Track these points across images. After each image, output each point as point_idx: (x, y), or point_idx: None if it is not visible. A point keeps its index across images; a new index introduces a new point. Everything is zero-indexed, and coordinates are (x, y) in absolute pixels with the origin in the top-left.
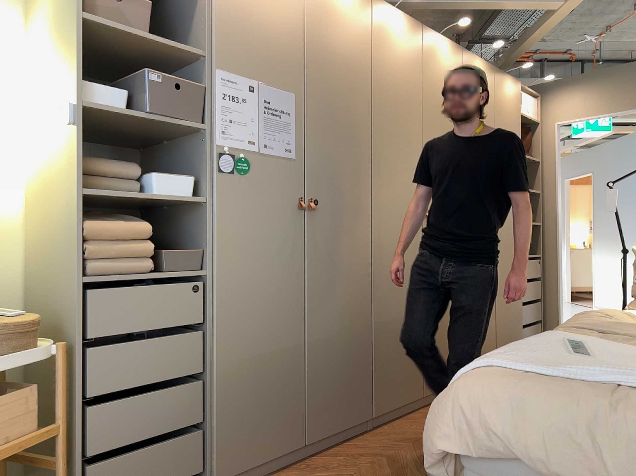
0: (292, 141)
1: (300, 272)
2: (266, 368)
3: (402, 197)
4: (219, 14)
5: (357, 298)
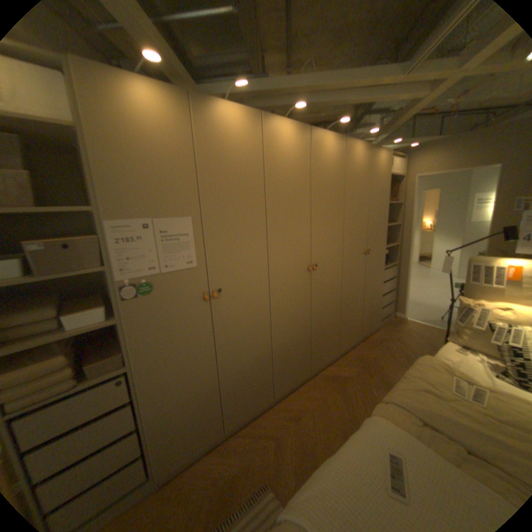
0: (193, 255)
1: (210, 341)
2: (188, 406)
3: (293, 263)
4: (99, 171)
5: (258, 339)
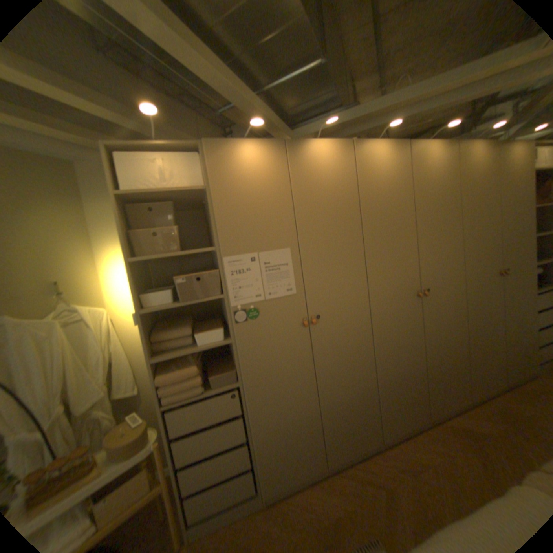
0: (291, 282)
1: (310, 367)
2: (291, 430)
3: (397, 288)
4: (219, 219)
5: (361, 371)
